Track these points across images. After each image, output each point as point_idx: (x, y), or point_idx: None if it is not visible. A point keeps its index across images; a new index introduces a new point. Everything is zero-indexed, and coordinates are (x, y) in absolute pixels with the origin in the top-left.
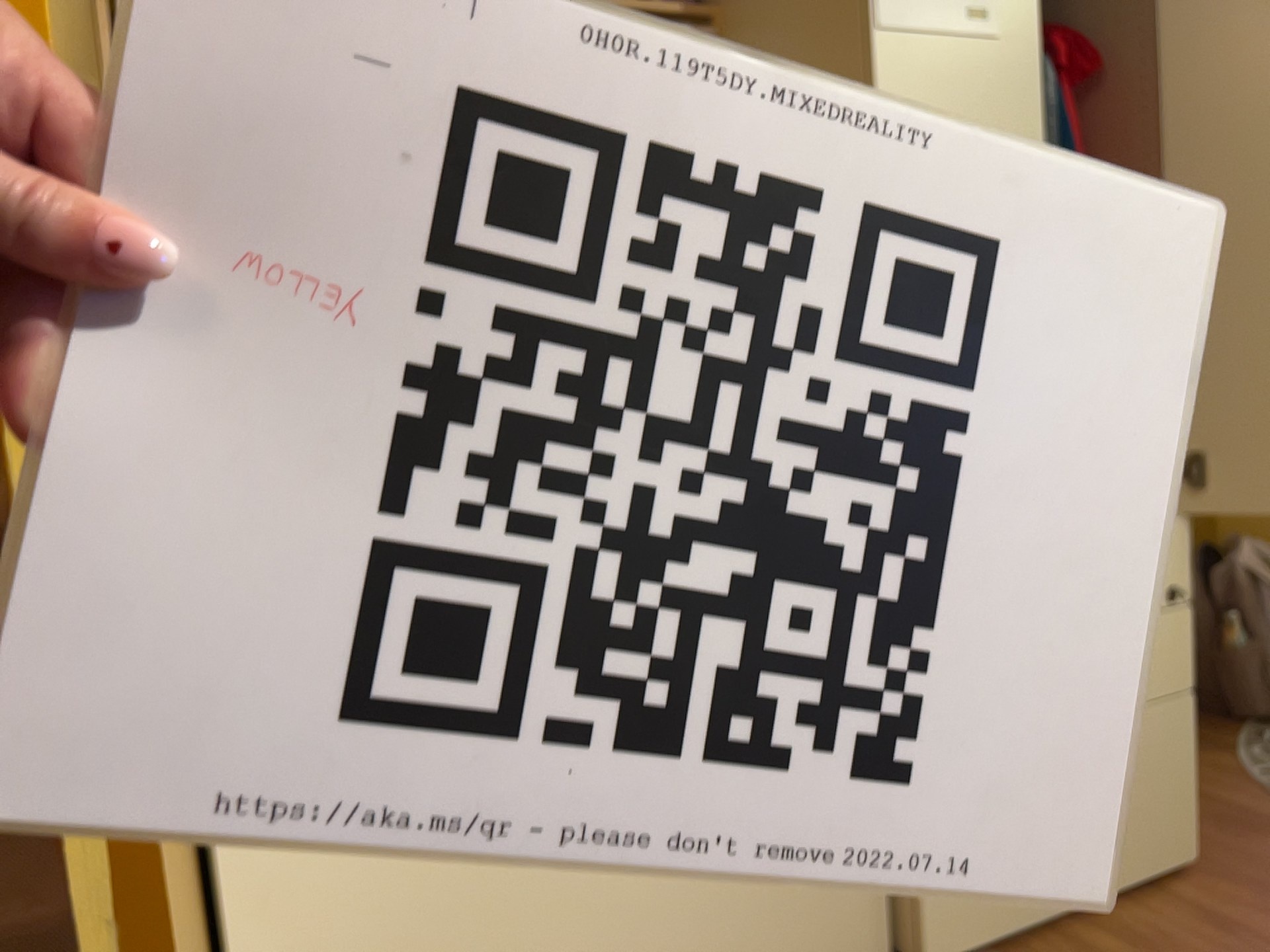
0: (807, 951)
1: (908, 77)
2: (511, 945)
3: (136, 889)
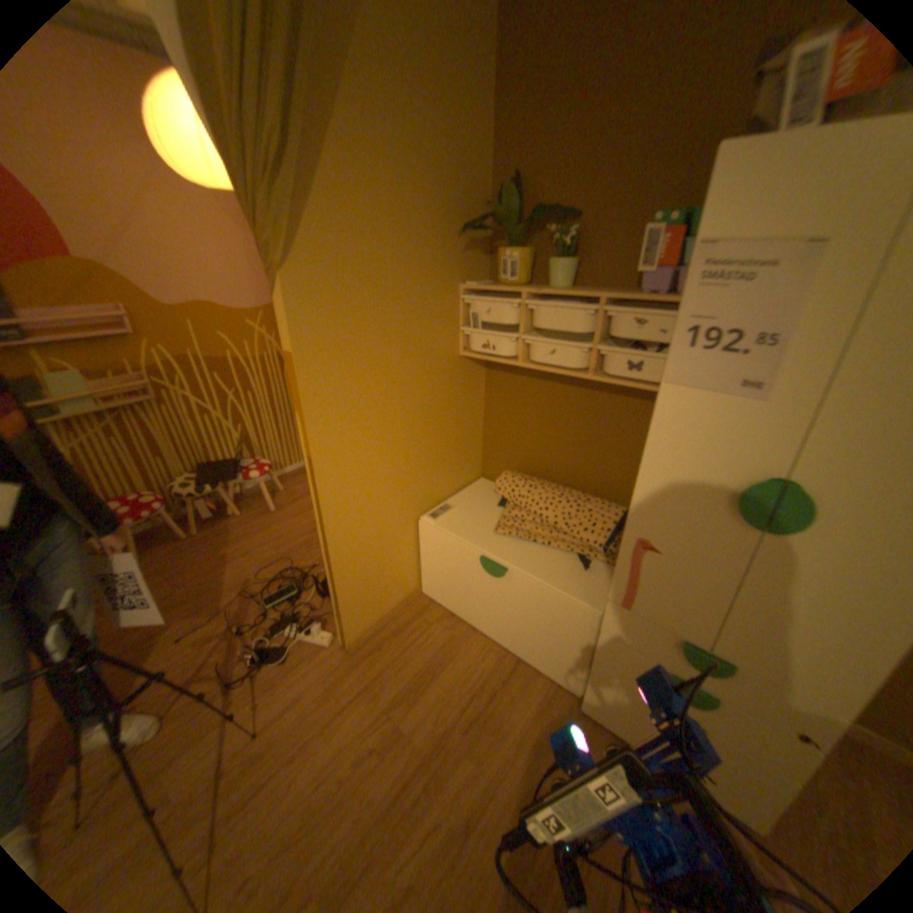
0: (550, 664)
1: (676, 409)
2: (471, 590)
3: (329, 541)
